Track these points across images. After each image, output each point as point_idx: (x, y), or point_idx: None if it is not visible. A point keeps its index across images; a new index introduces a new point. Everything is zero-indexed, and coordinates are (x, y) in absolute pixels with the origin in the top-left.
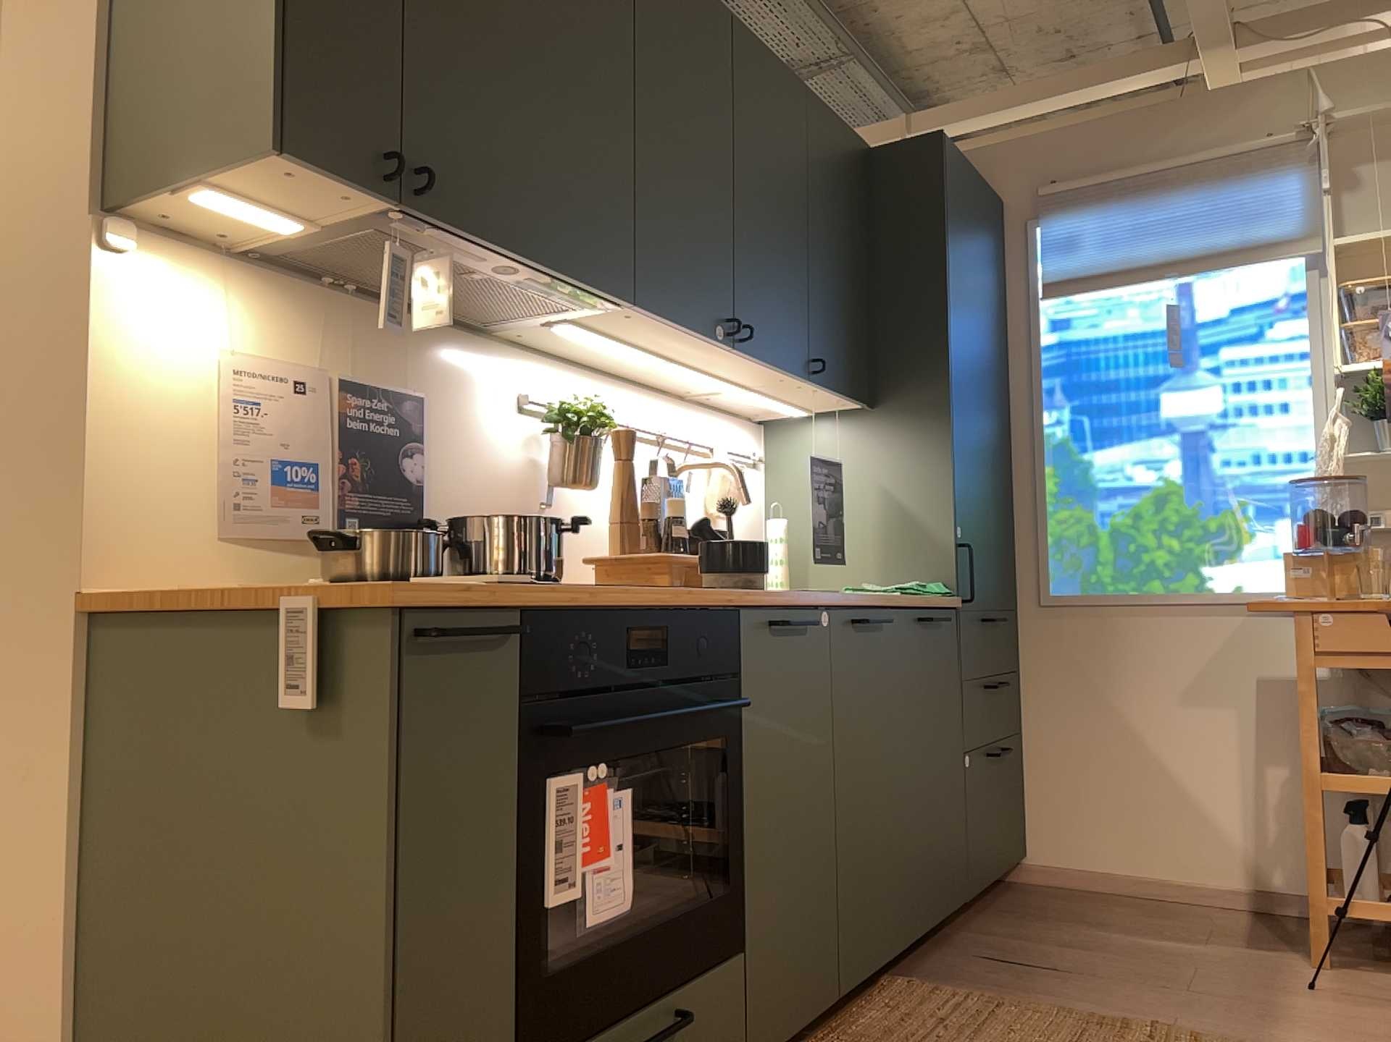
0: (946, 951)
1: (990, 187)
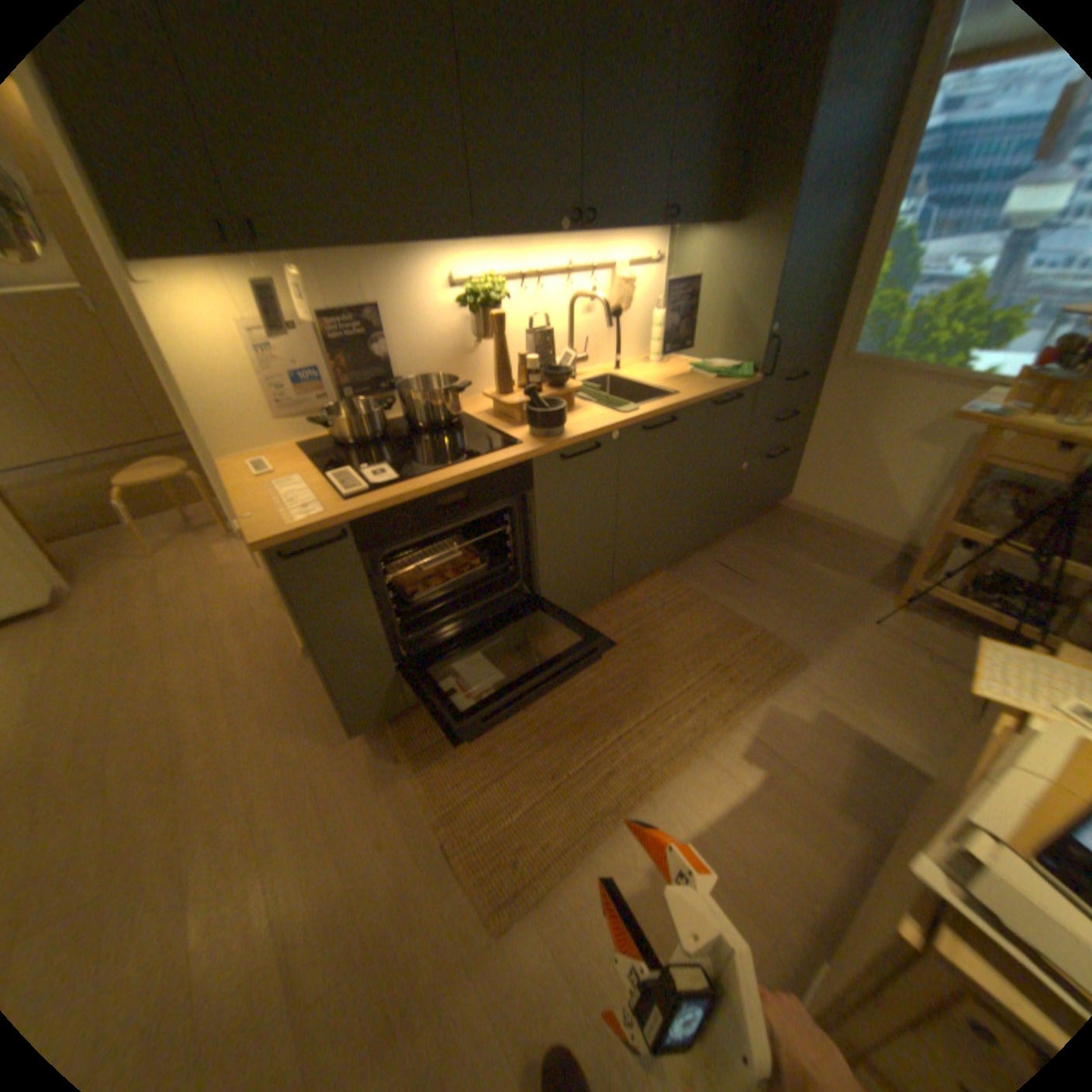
0: (702, 554)
1: None
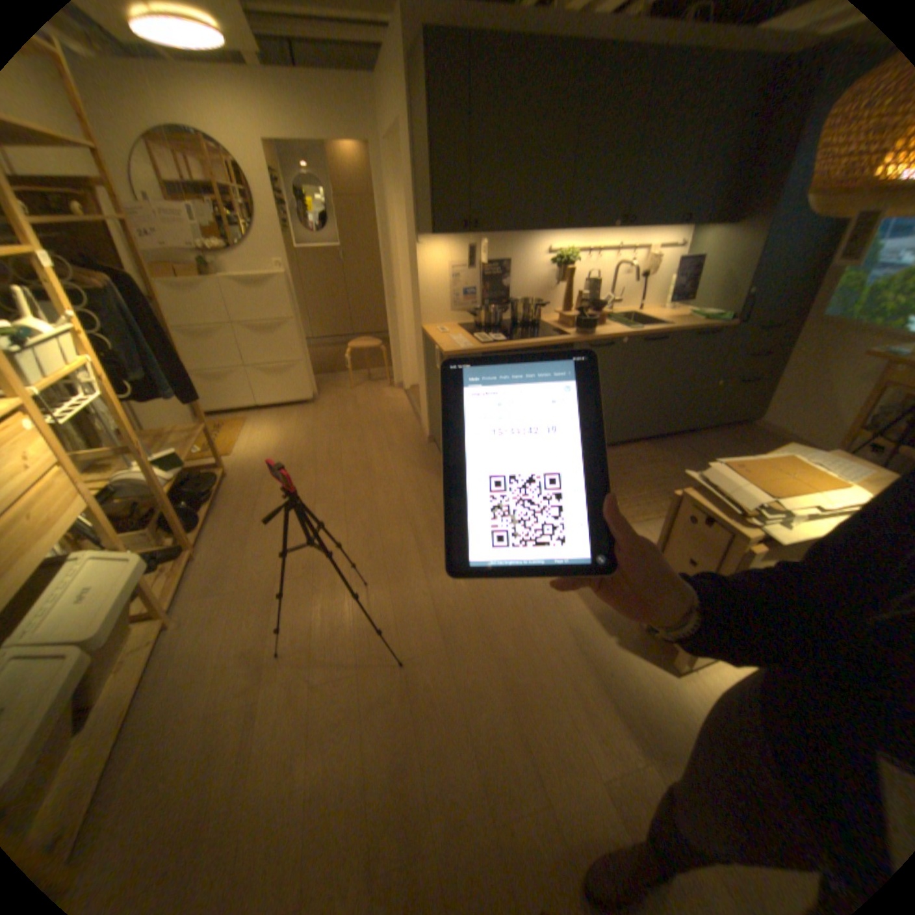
0: (678, 440)
1: None
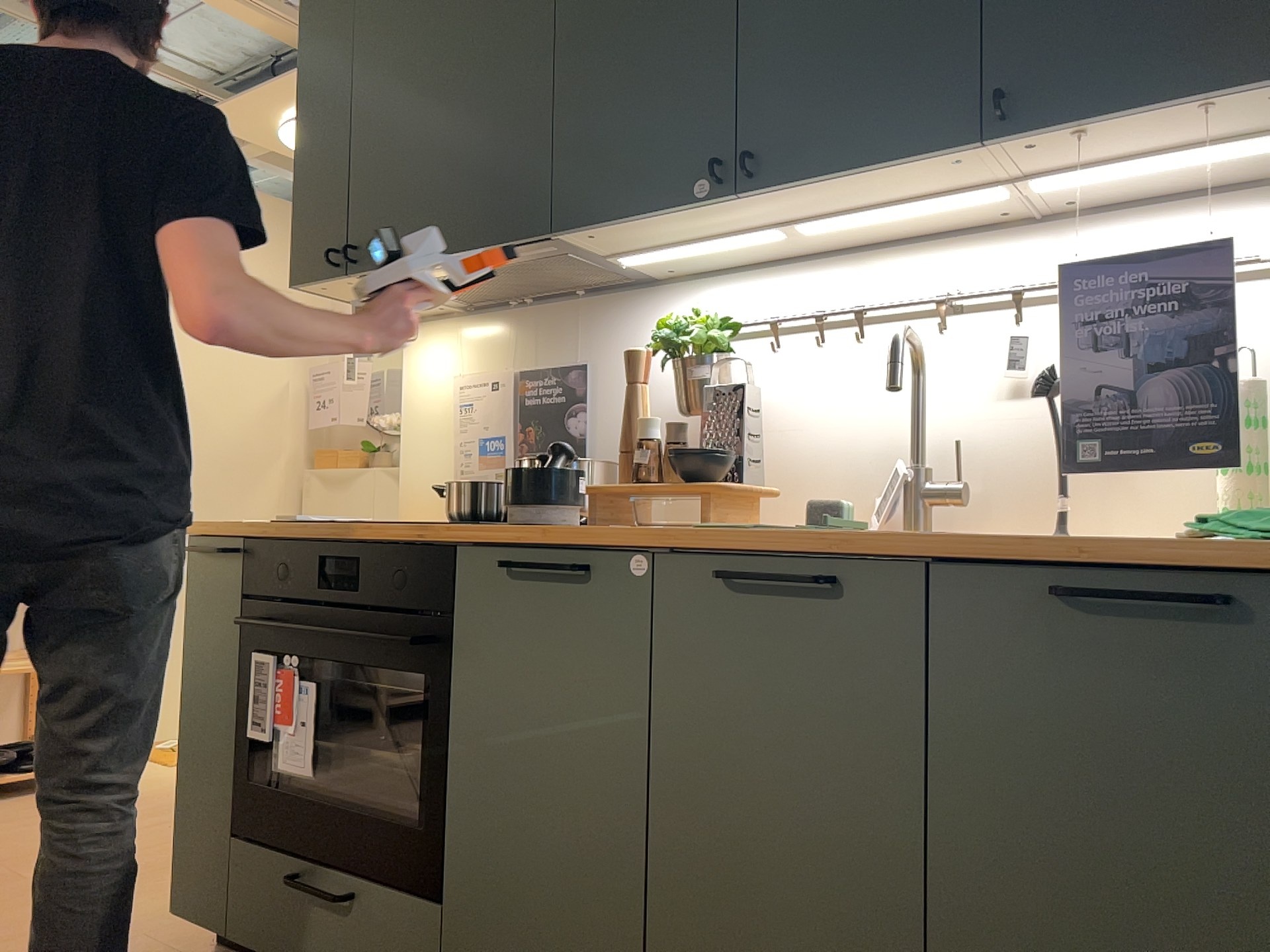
0: None
1: None
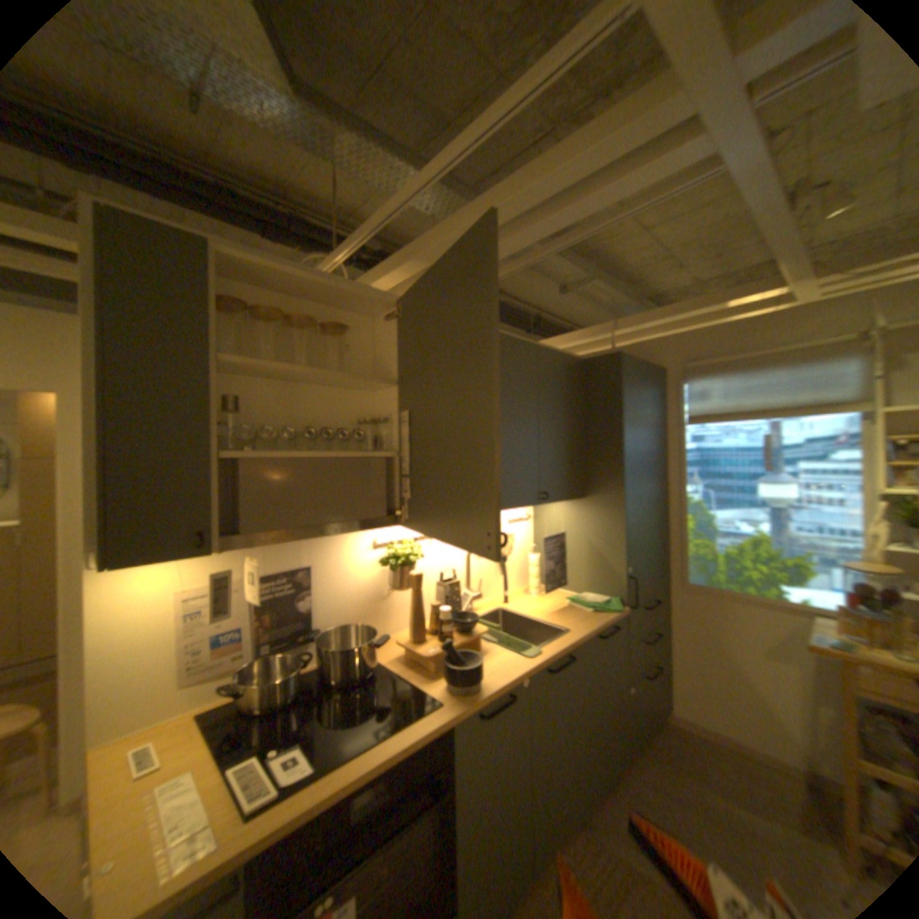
0: (615, 800)
1: (659, 359)
